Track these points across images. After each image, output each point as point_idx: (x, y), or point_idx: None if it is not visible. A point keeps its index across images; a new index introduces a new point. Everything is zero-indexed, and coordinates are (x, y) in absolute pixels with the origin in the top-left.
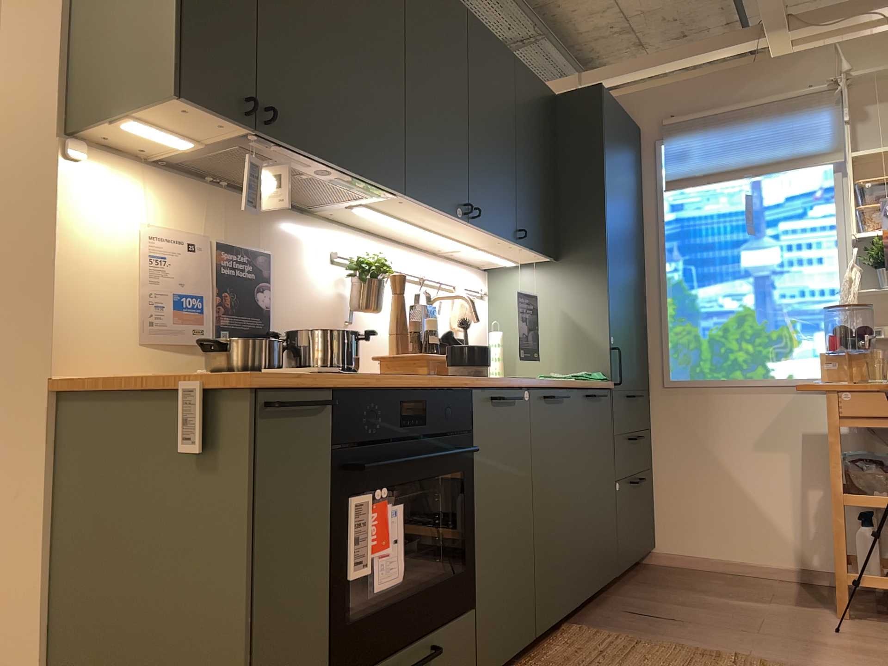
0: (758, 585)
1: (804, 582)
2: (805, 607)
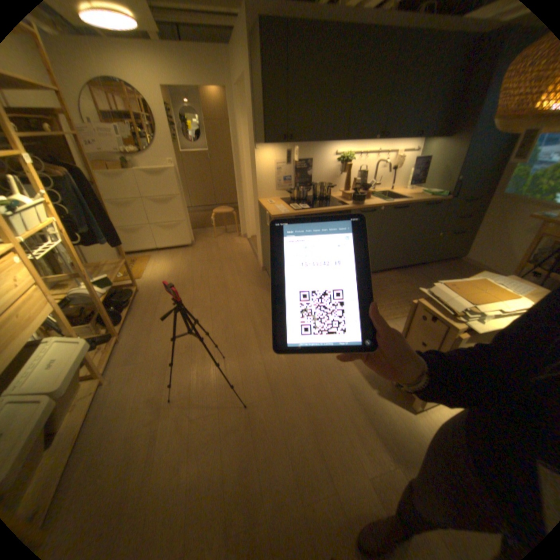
0: None
1: None
2: None
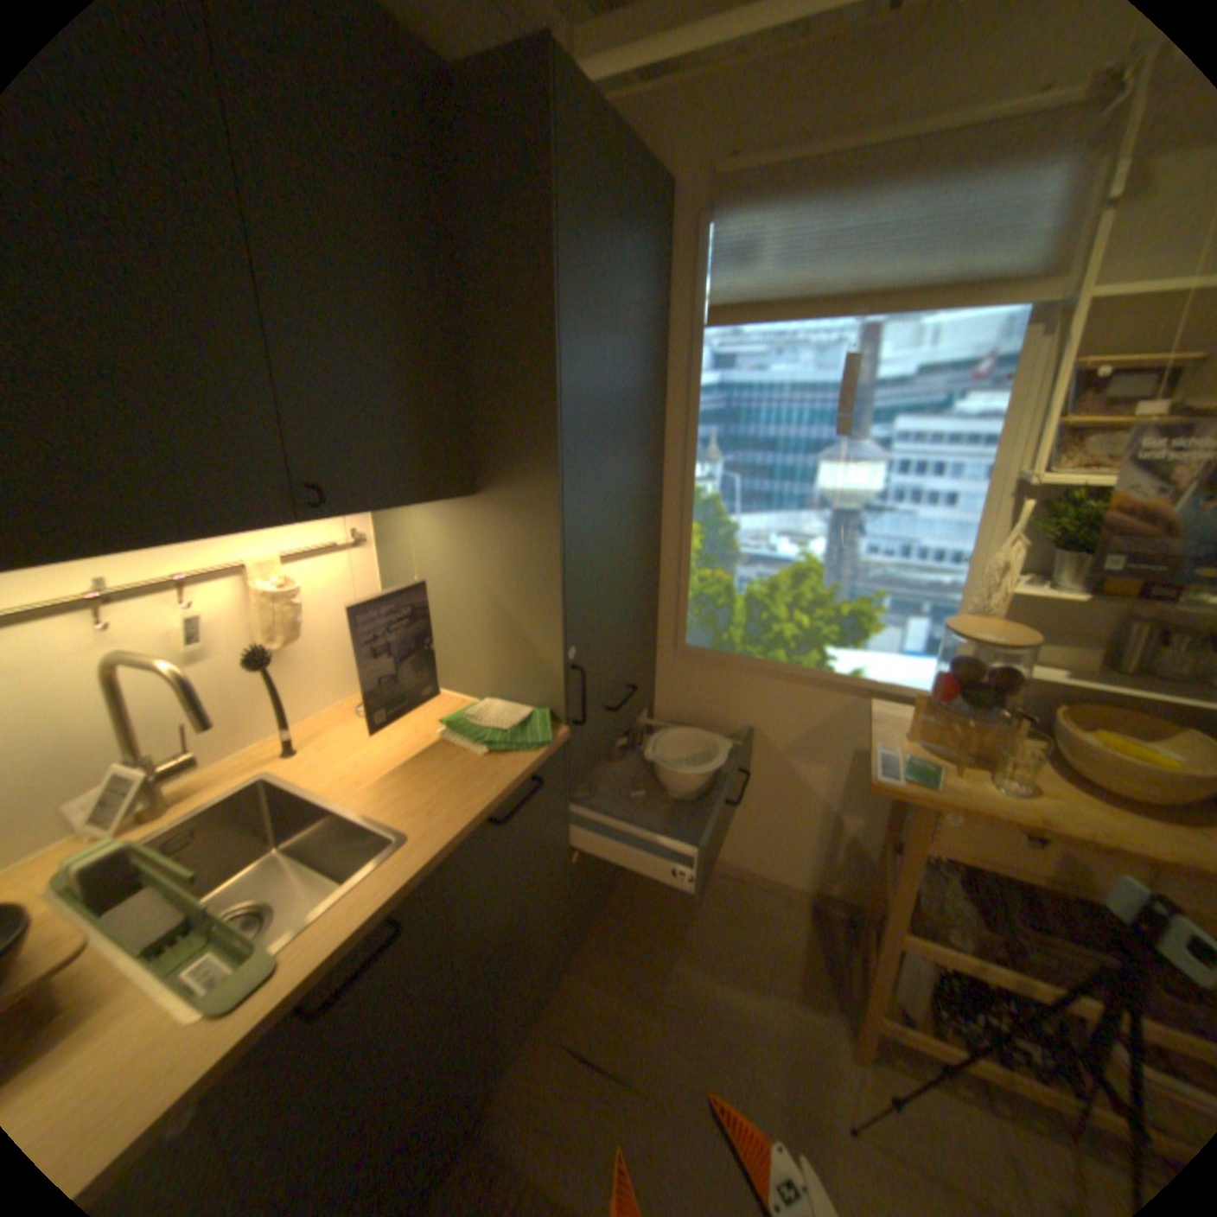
0: (760, 921)
1: (818, 912)
2: (813, 1014)
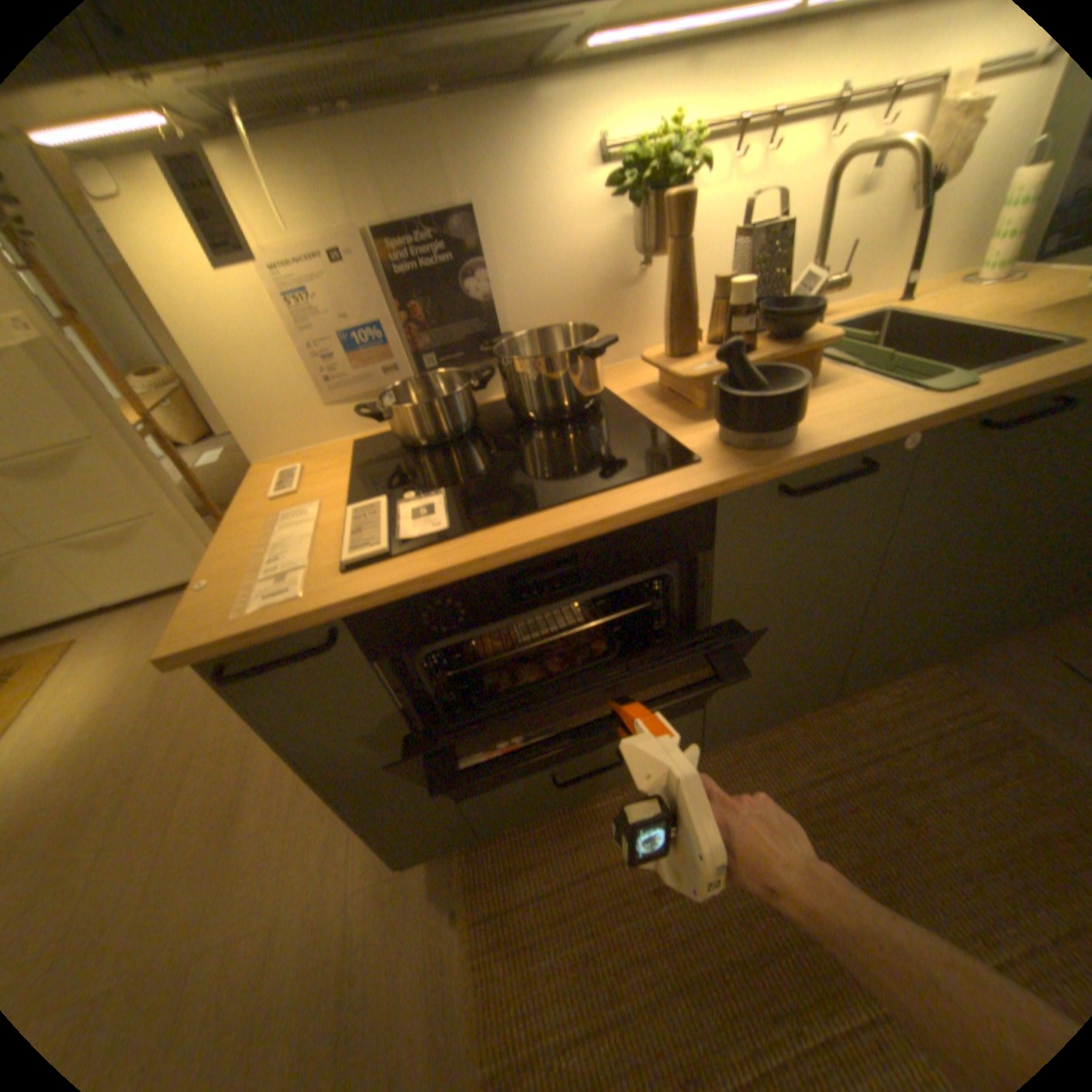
0: None
1: None
2: None
